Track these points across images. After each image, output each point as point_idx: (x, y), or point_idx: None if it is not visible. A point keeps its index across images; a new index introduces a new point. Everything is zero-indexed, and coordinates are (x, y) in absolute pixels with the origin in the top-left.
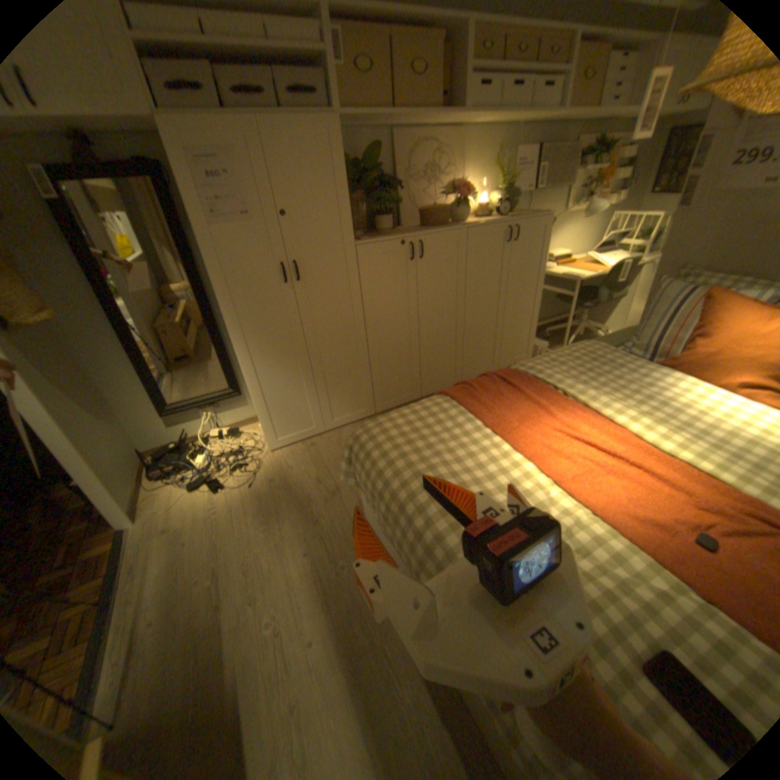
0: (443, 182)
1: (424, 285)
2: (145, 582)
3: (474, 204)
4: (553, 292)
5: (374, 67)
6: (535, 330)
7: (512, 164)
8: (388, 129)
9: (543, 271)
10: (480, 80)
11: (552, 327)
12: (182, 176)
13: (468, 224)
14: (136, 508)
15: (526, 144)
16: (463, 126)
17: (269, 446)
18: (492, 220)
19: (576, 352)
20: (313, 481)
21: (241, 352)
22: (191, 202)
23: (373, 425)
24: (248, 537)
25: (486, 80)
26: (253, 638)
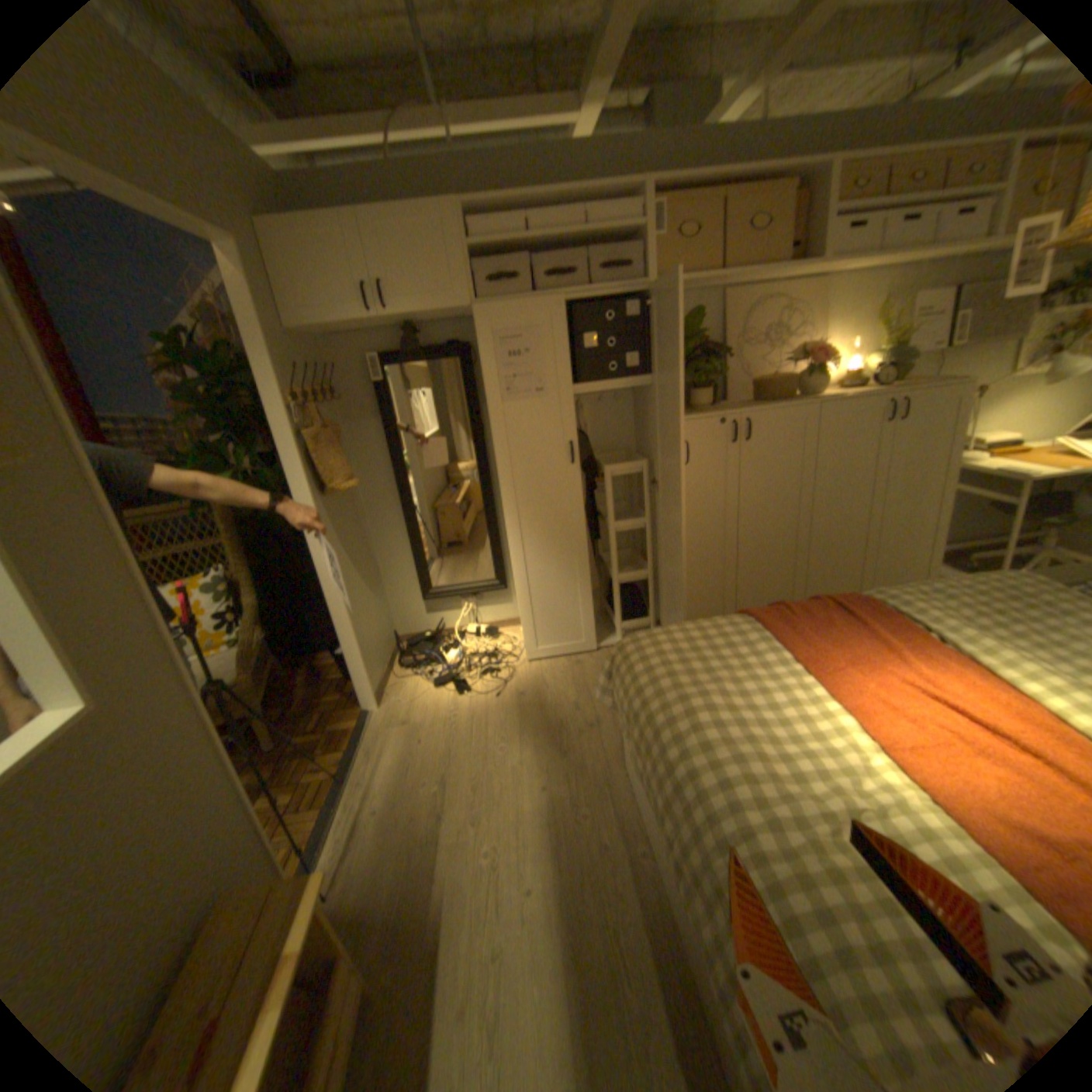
0: (793, 346)
1: (750, 475)
2: (377, 771)
3: (841, 372)
4: (989, 499)
5: (705, 229)
6: (943, 553)
7: (908, 316)
8: (720, 290)
9: (957, 465)
10: (852, 223)
11: (984, 554)
12: (486, 358)
13: (823, 398)
14: (384, 693)
15: (934, 289)
16: (827, 277)
17: (527, 655)
18: (863, 392)
19: (984, 585)
20: (570, 707)
21: (513, 537)
22: (490, 382)
23: (645, 636)
24: (485, 752)
25: (861, 221)
26: (469, 864)
